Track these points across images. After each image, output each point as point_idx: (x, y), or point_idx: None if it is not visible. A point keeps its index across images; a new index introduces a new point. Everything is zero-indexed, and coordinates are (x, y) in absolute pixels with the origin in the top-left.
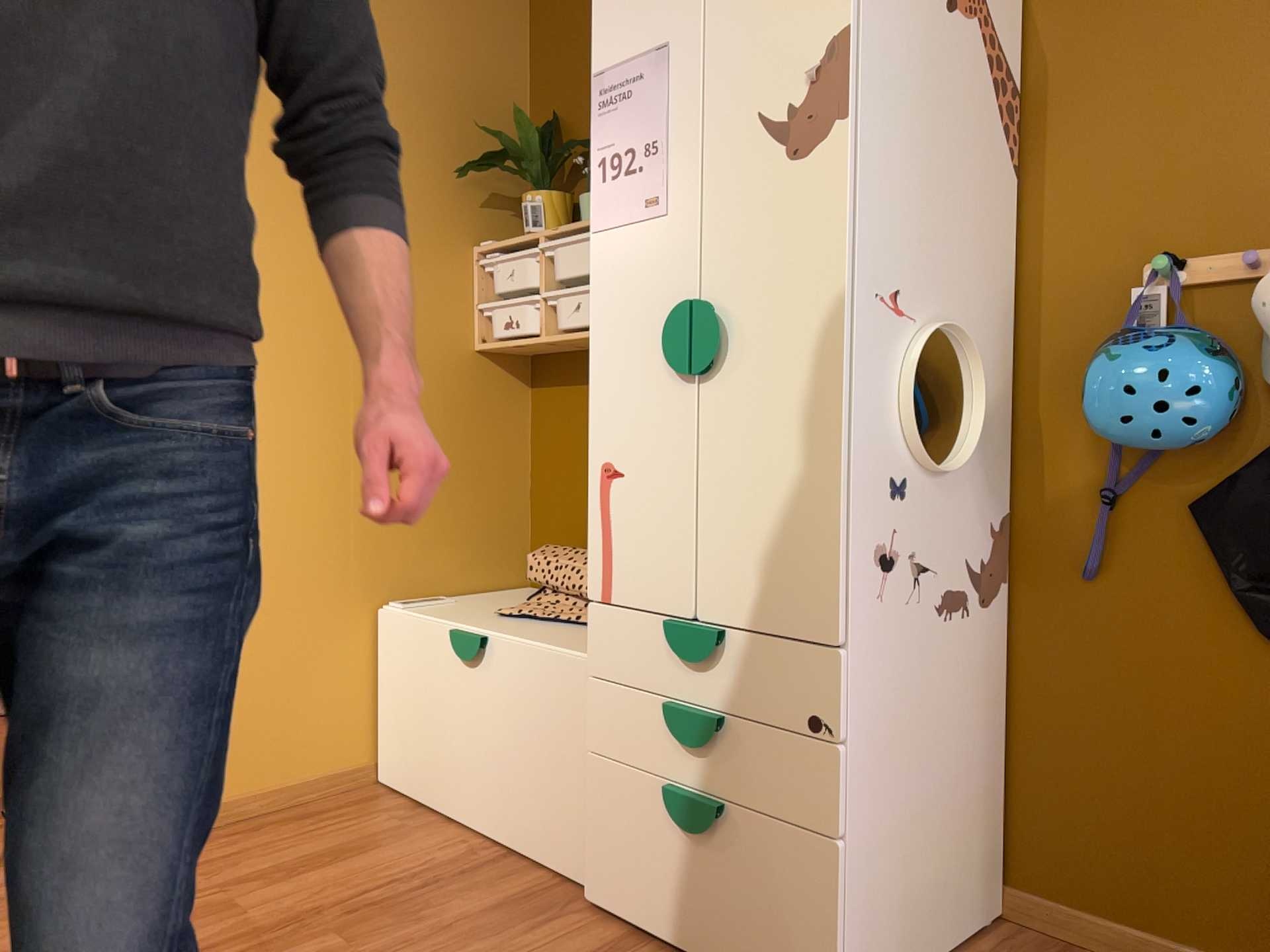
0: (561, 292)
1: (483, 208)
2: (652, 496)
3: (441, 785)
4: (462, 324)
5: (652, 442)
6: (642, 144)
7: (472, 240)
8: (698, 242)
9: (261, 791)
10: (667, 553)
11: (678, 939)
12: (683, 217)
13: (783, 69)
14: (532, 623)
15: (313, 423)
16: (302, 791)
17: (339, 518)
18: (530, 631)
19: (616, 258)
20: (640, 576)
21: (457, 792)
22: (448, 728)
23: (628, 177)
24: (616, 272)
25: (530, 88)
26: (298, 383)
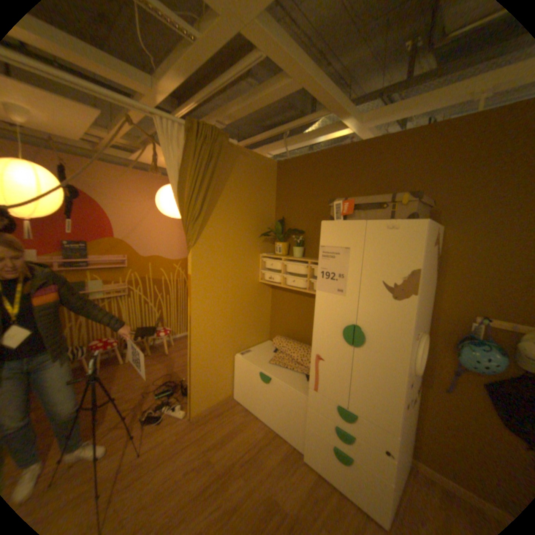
0: (288, 276)
1: (262, 243)
2: (334, 371)
3: (254, 408)
4: (256, 275)
5: (335, 356)
6: (337, 273)
7: (259, 252)
8: (356, 309)
9: (206, 409)
10: (338, 388)
11: (335, 484)
12: (351, 299)
13: (393, 272)
14: (280, 369)
15: (220, 311)
16: (216, 406)
17: (225, 334)
18: (282, 375)
19: (325, 301)
20: (328, 389)
21: (260, 412)
22: (257, 395)
23: (331, 280)
24: (325, 305)
25: (274, 207)
26: (217, 302)
